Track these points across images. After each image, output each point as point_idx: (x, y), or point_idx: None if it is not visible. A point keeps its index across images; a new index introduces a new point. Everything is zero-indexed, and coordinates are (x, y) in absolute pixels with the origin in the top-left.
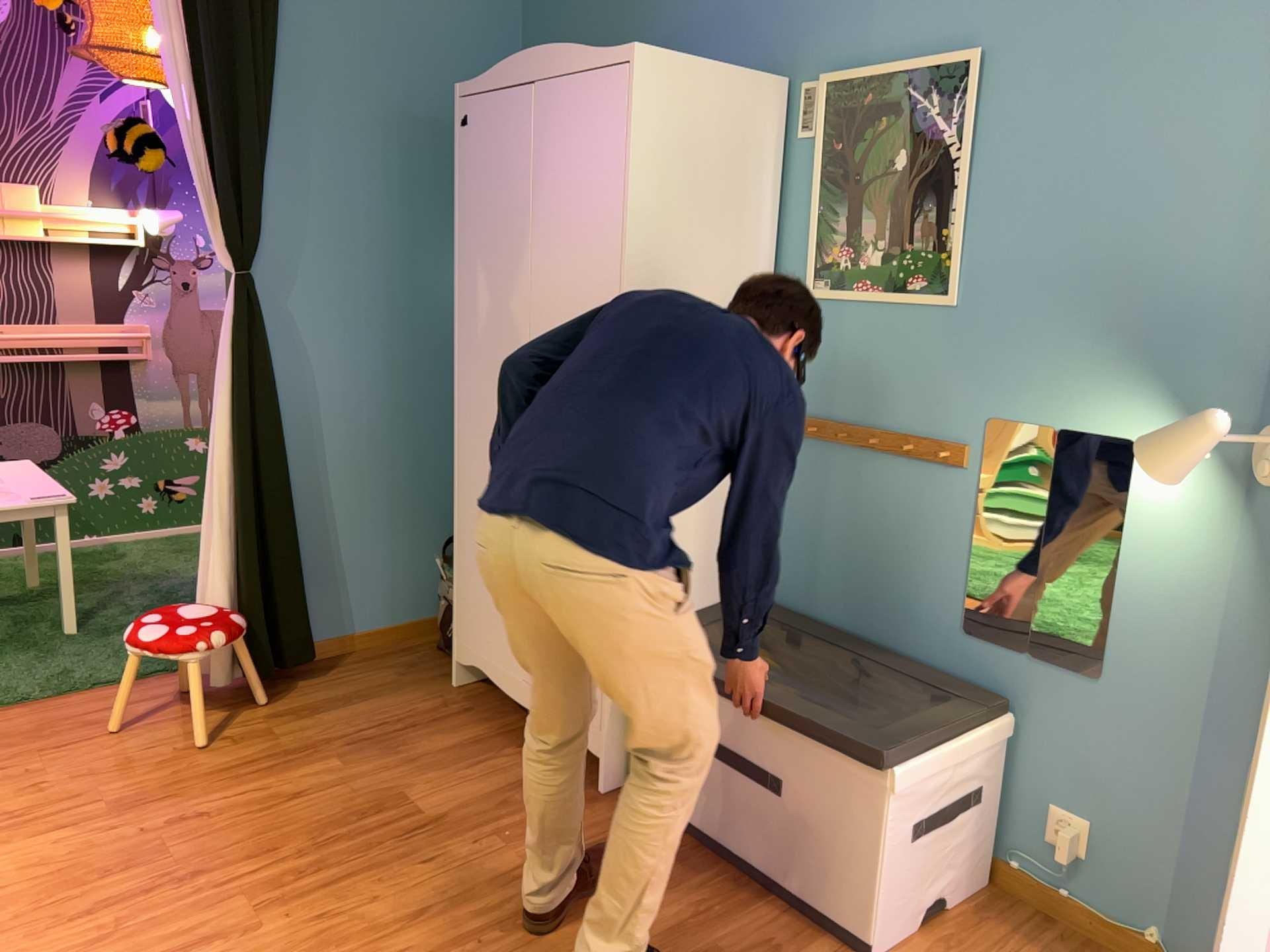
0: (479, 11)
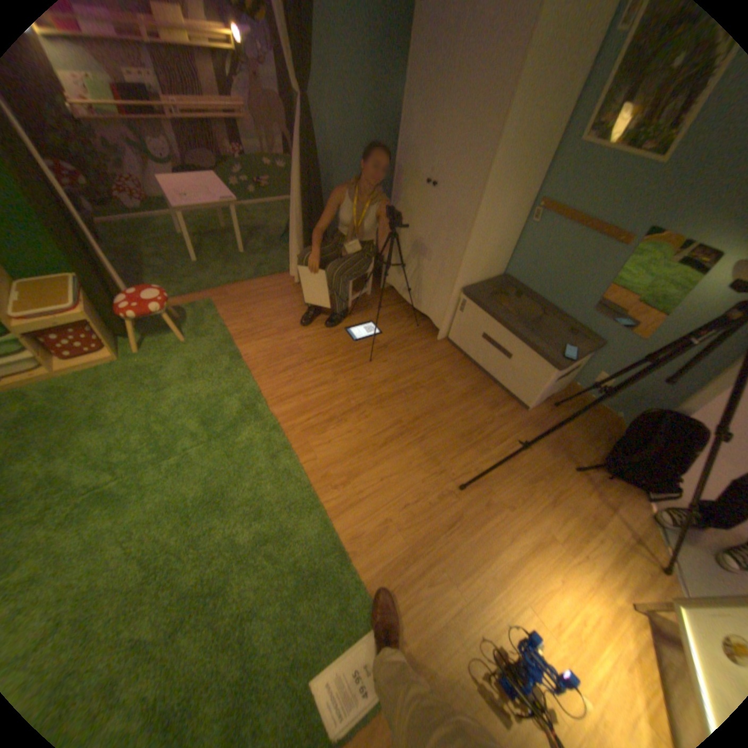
0: None
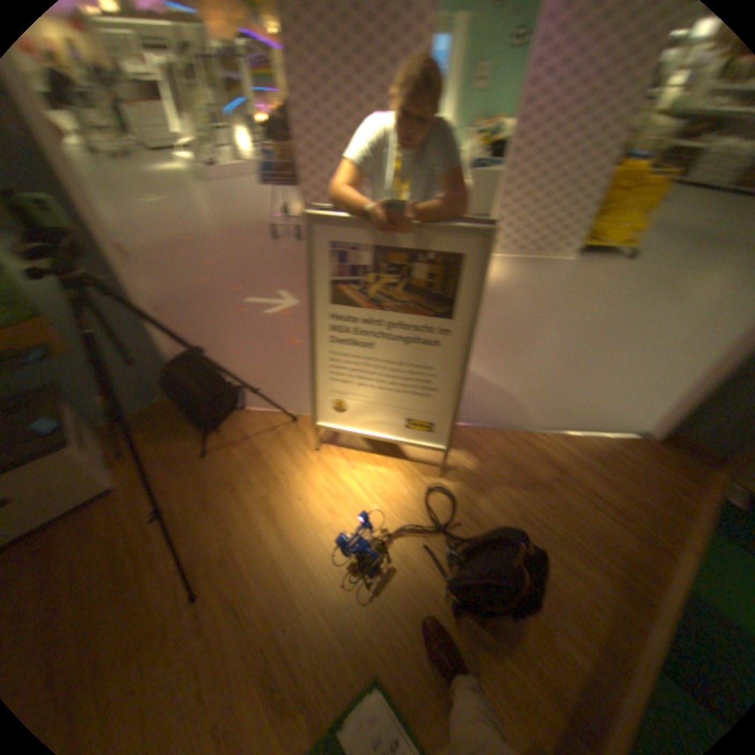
0: None
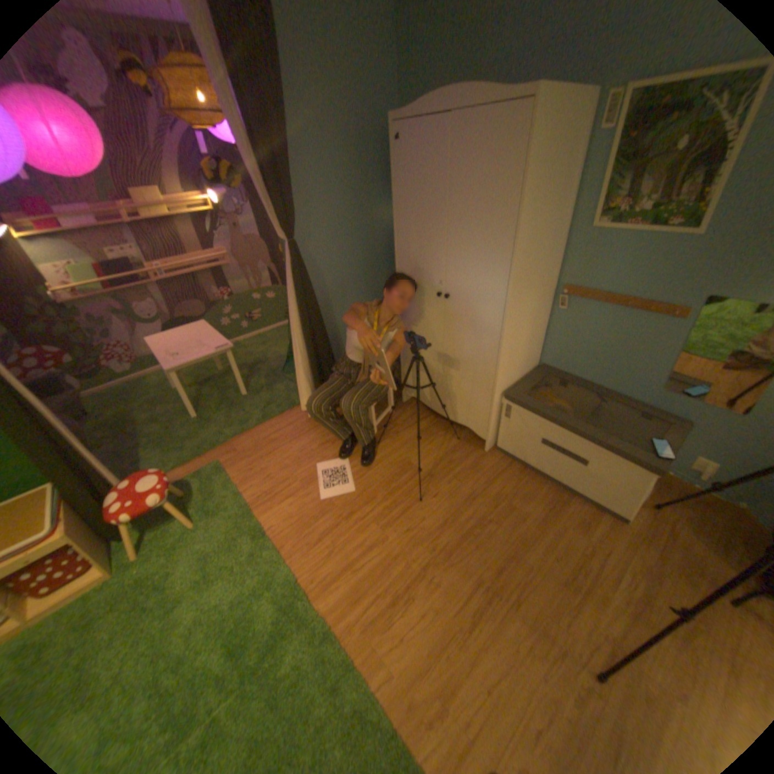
0: (374, 52)
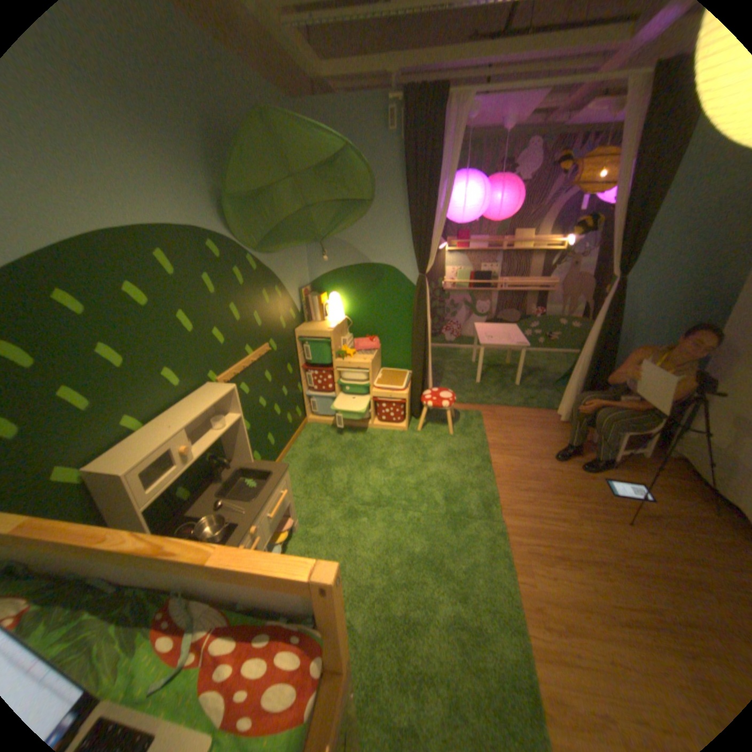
0: None
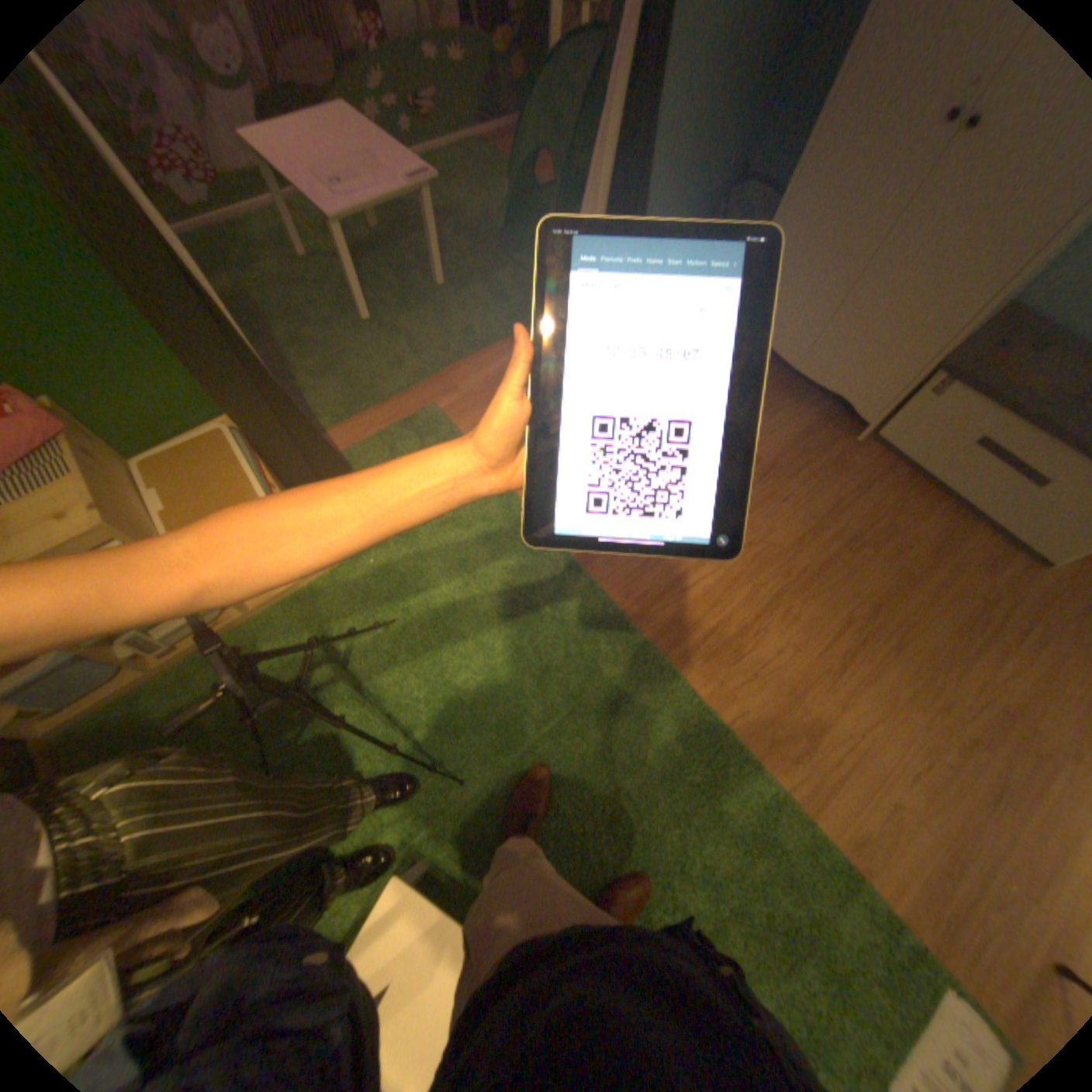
0: None
